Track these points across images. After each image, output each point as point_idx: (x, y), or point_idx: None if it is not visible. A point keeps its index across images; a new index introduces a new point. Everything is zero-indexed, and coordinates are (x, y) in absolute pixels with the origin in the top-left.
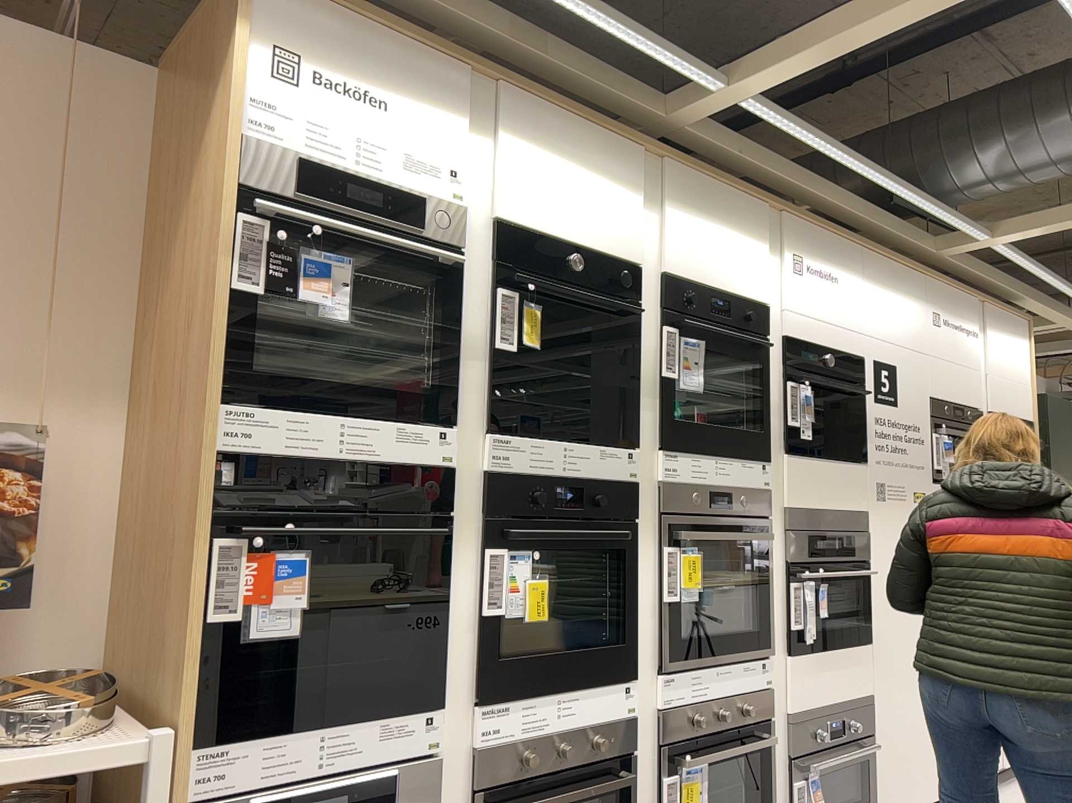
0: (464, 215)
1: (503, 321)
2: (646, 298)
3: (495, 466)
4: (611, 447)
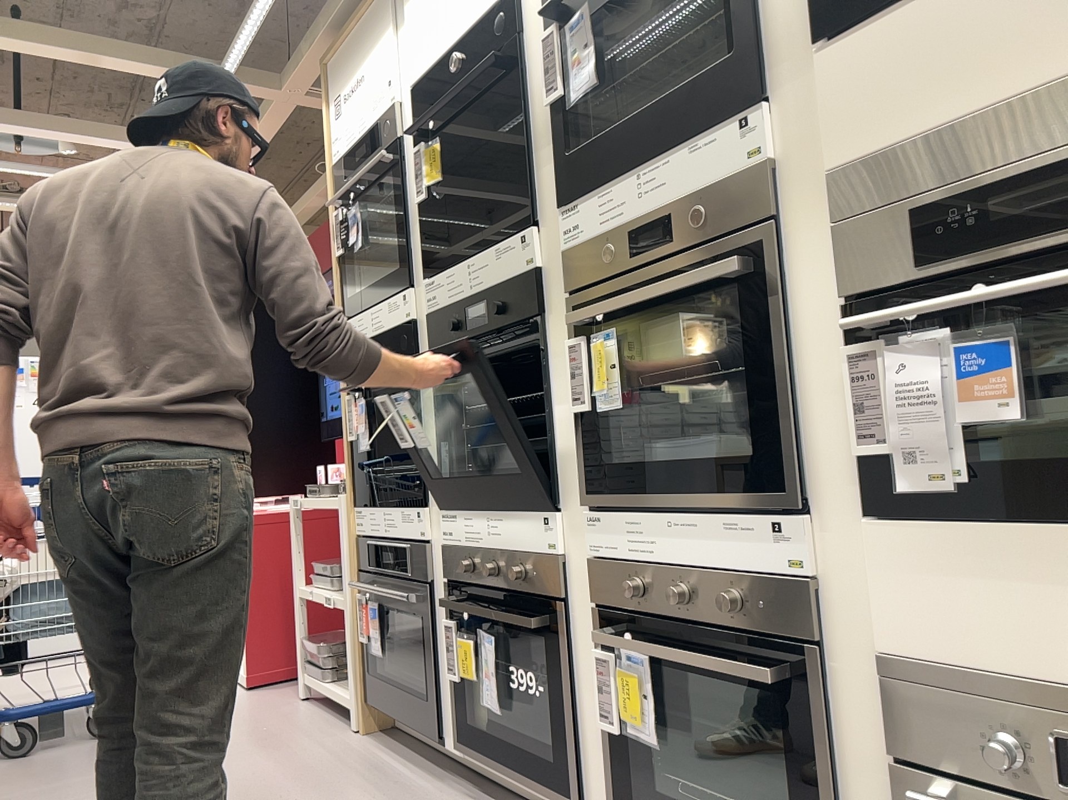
0: (391, 109)
1: (414, 178)
2: (532, 11)
3: (428, 308)
4: (504, 240)
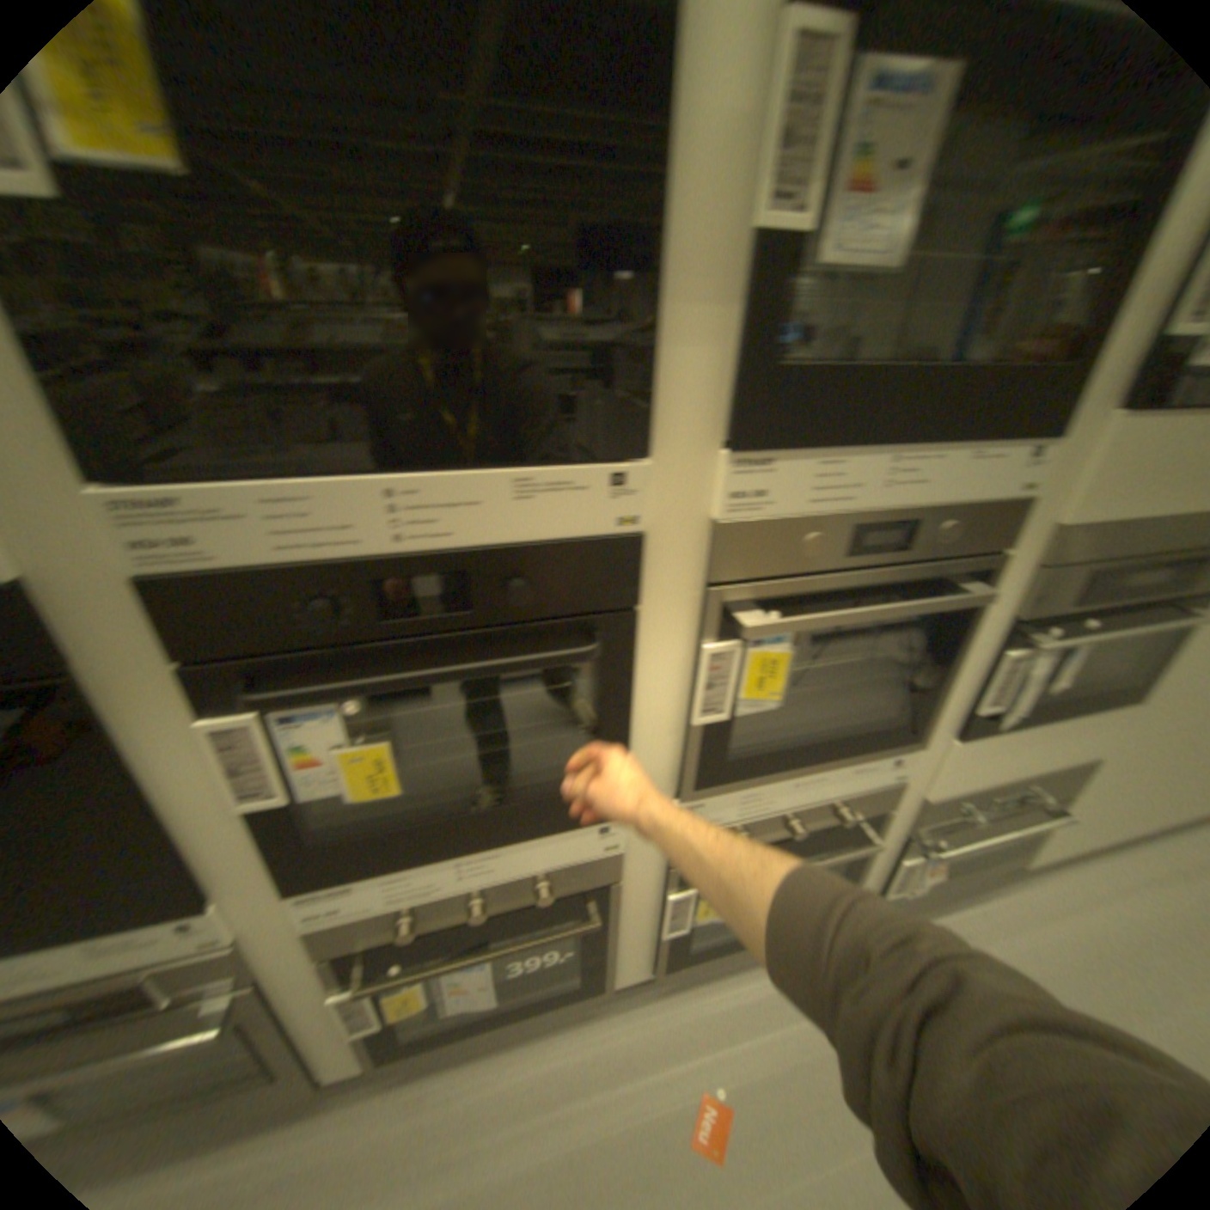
0: None
1: None
2: None
3: (156, 562)
4: (561, 468)
